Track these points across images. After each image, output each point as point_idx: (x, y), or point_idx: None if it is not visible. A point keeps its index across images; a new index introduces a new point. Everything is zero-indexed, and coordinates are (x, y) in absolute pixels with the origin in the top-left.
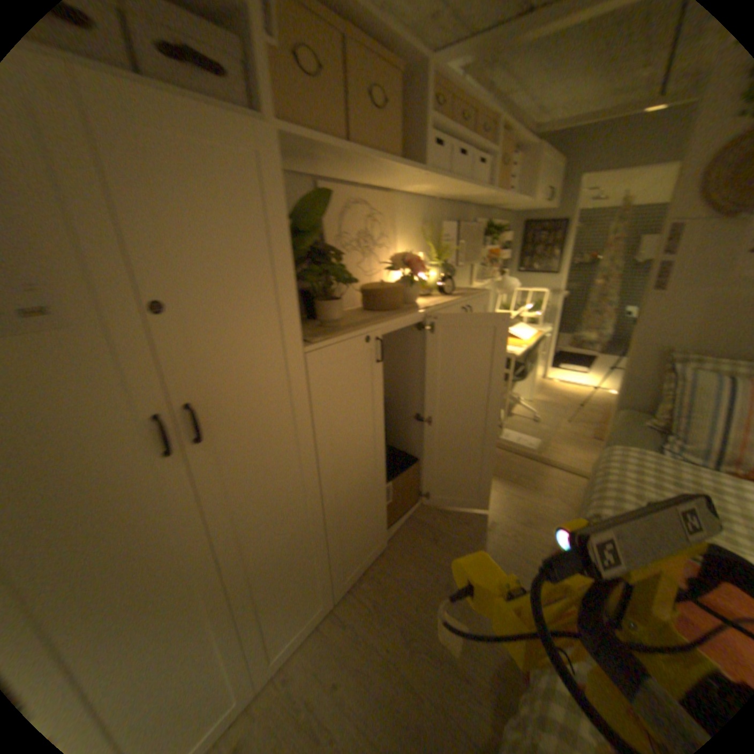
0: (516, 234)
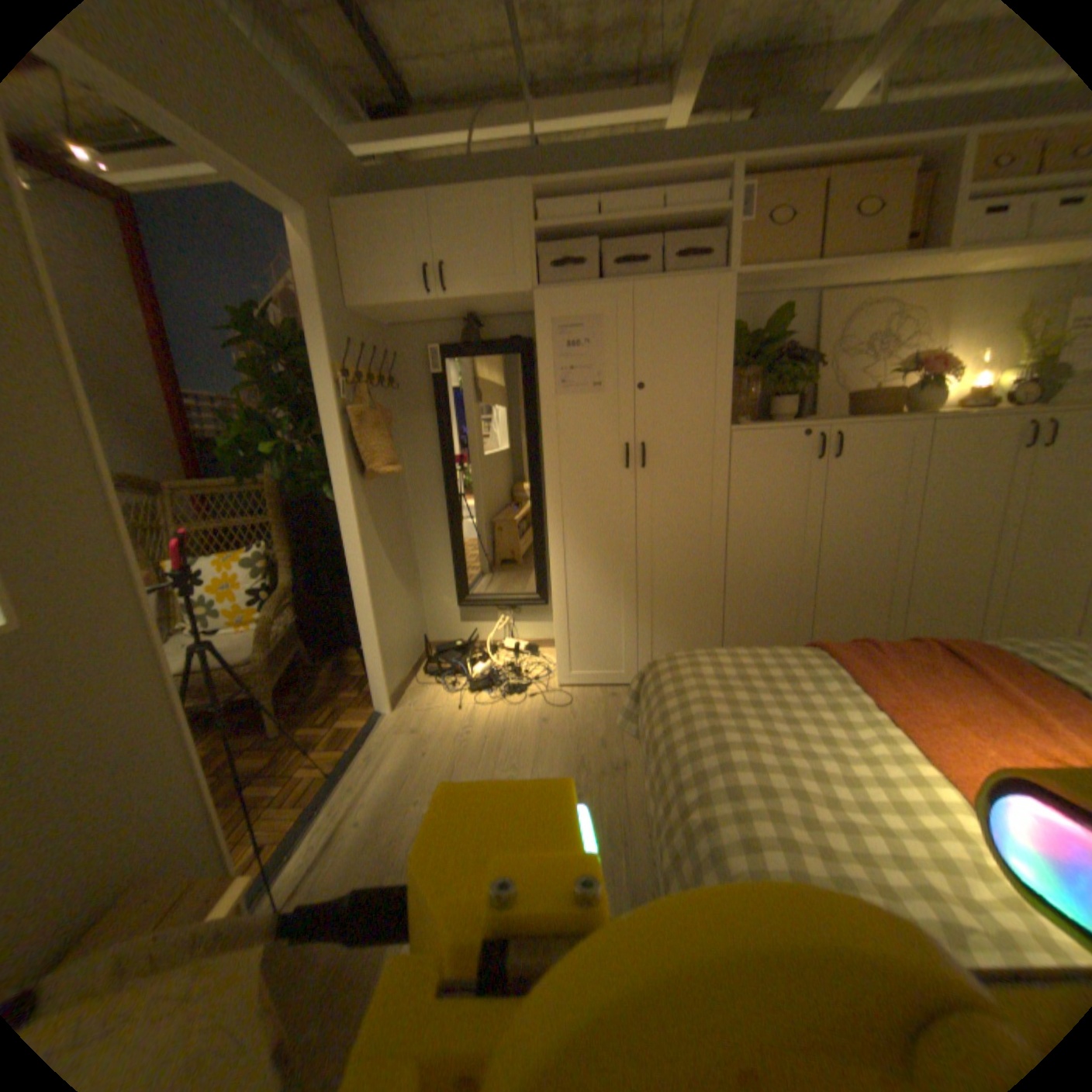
0: None
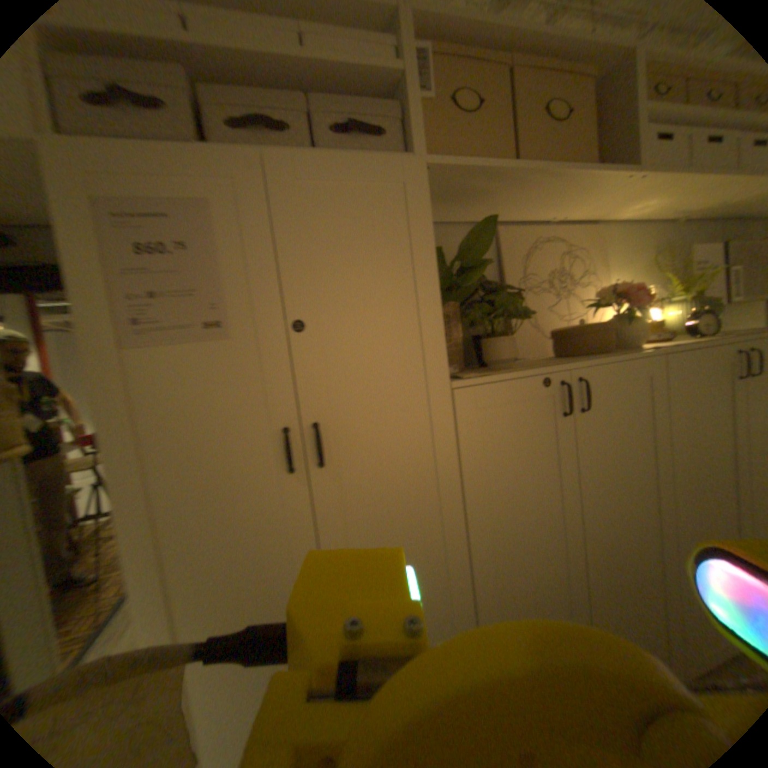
0: None
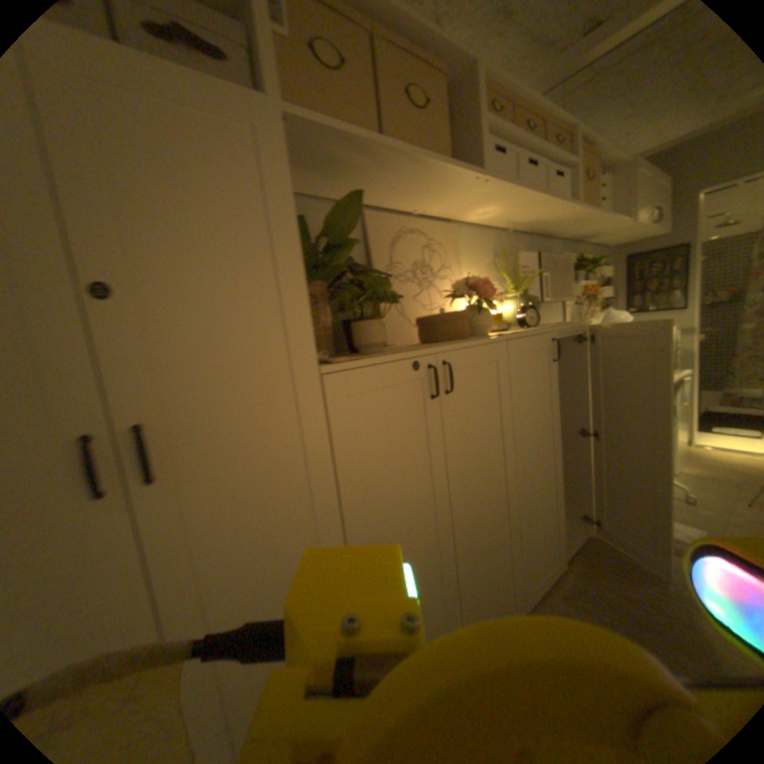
0: (616, 271)
